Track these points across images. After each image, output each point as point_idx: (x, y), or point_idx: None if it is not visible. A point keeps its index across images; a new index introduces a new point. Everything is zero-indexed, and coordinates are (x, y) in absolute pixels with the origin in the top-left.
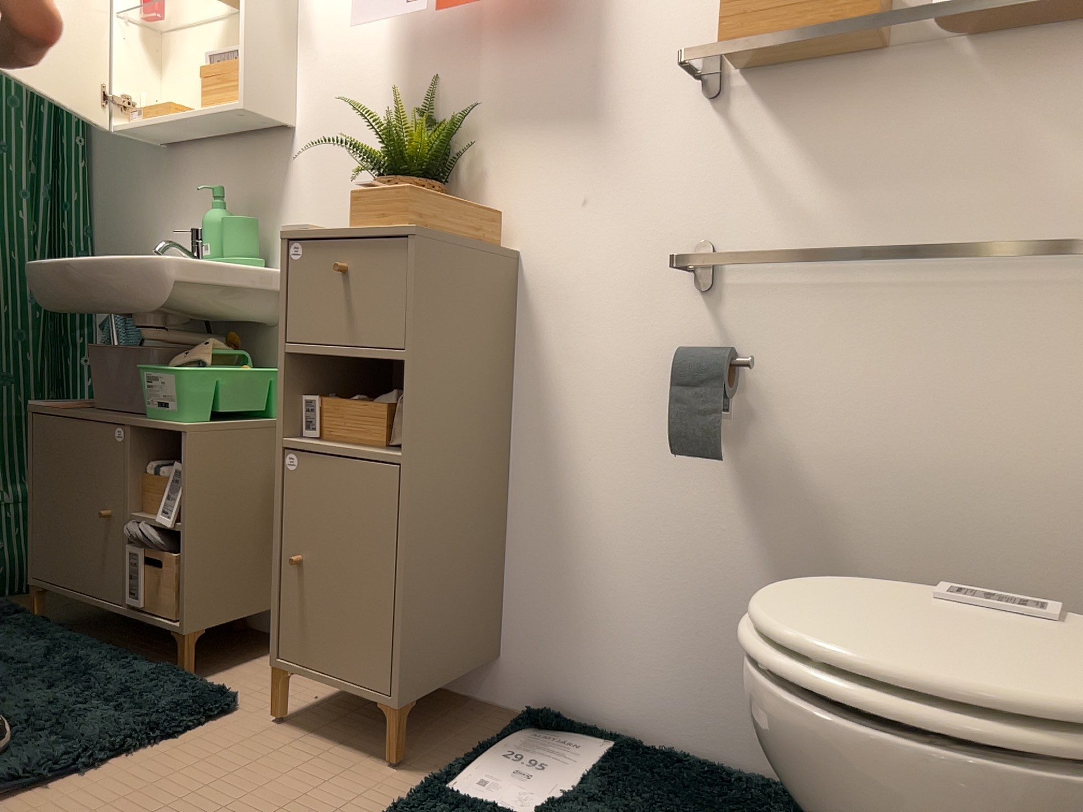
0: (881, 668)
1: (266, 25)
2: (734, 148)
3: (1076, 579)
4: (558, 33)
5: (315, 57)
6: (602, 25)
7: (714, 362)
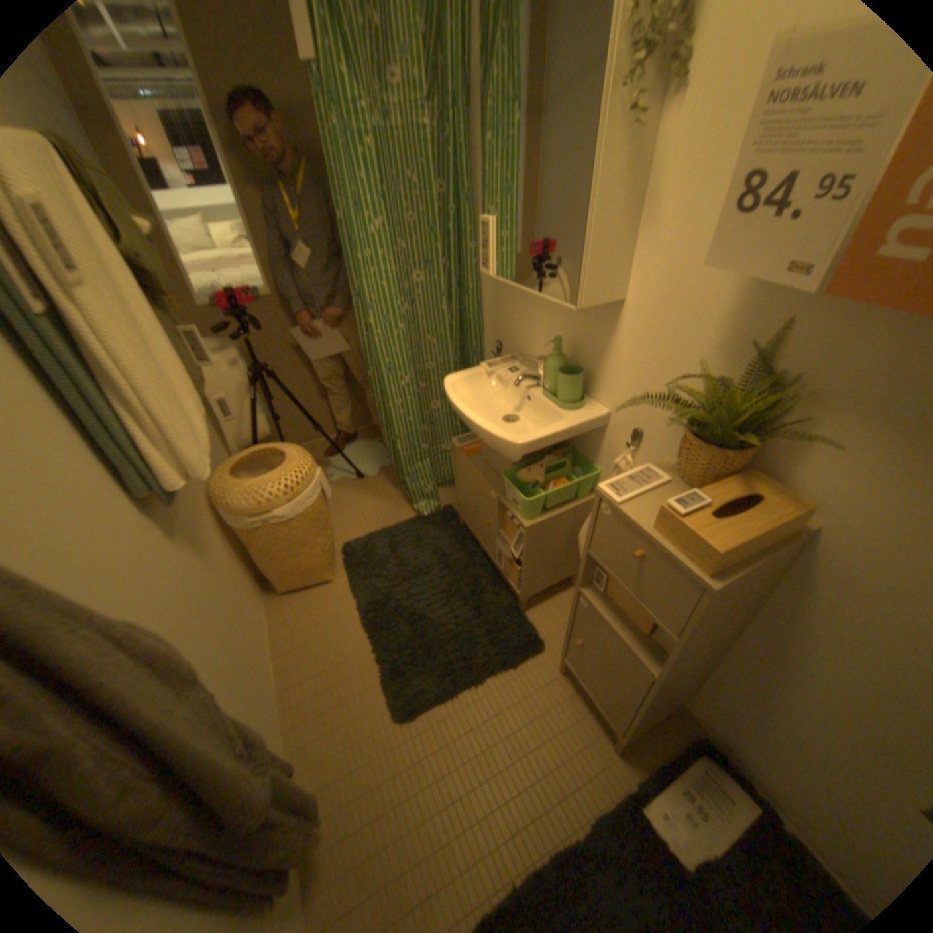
0: None
1: (613, 214)
2: None
3: None
4: None
5: (657, 236)
6: None
7: None
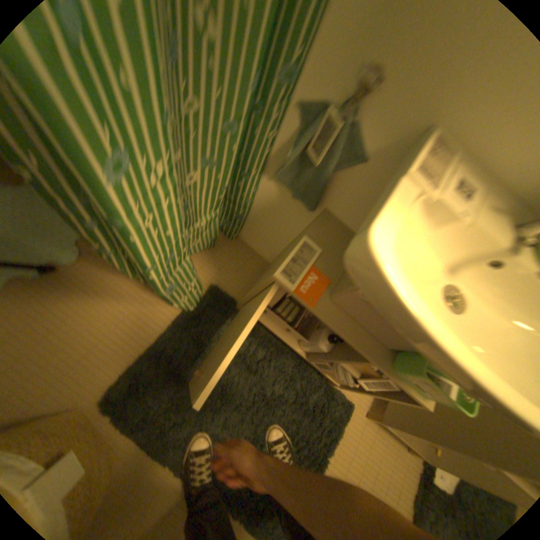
0: None
1: None
2: None
3: None
4: None
5: None
6: None
7: None
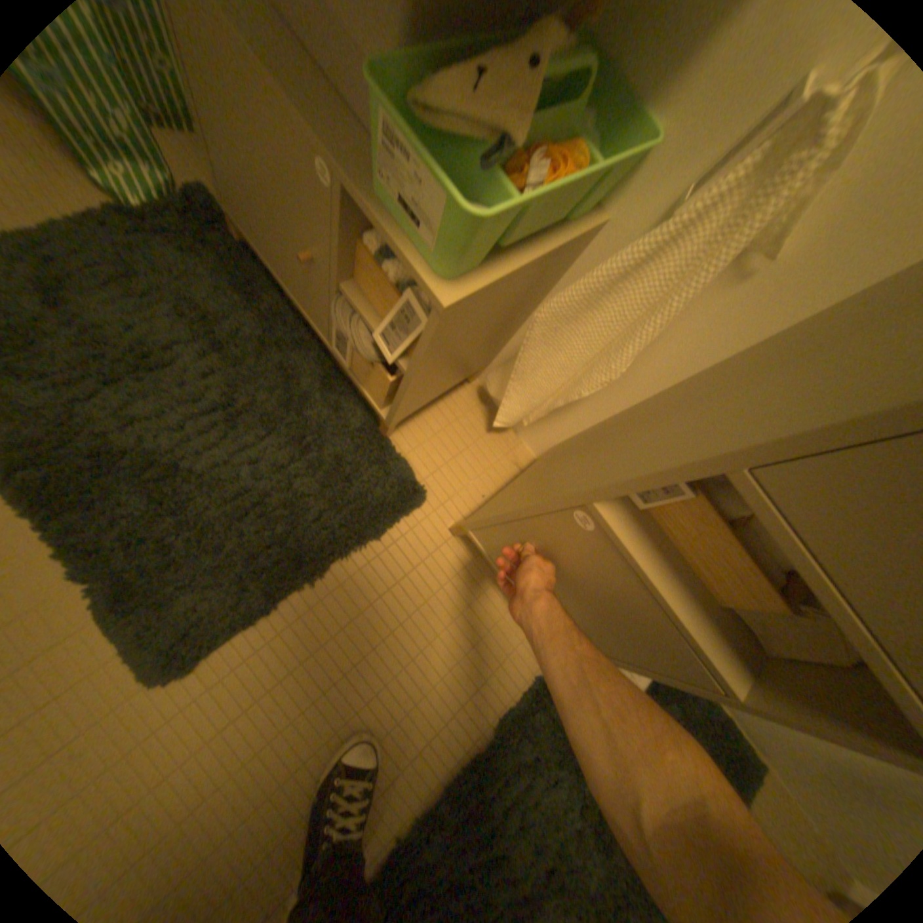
0: None
1: None
2: None
3: None
4: None
5: None
6: None
7: None
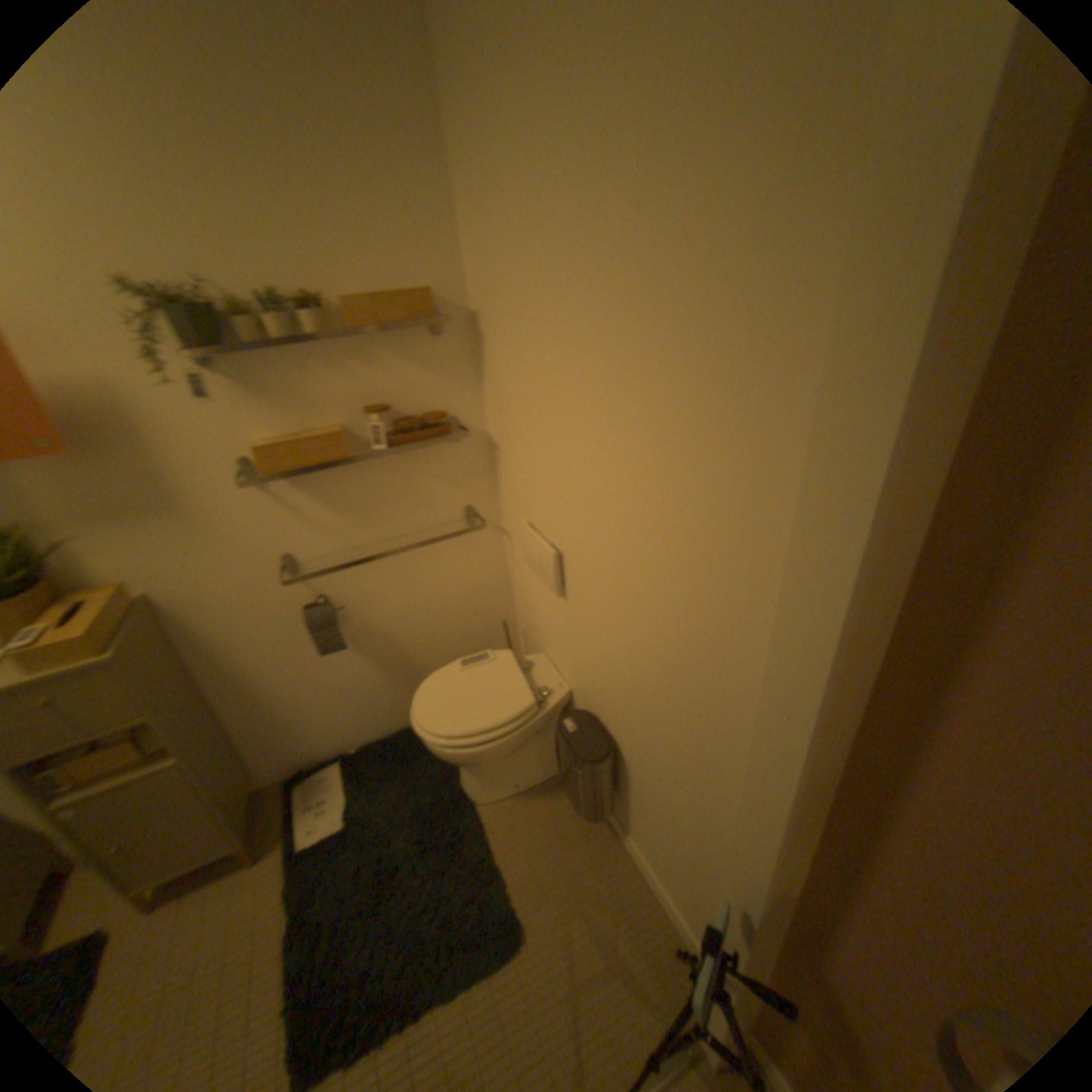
0: (473, 728)
1: None
2: (278, 507)
3: (474, 617)
4: (91, 454)
5: None
6: (134, 447)
7: (324, 617)
